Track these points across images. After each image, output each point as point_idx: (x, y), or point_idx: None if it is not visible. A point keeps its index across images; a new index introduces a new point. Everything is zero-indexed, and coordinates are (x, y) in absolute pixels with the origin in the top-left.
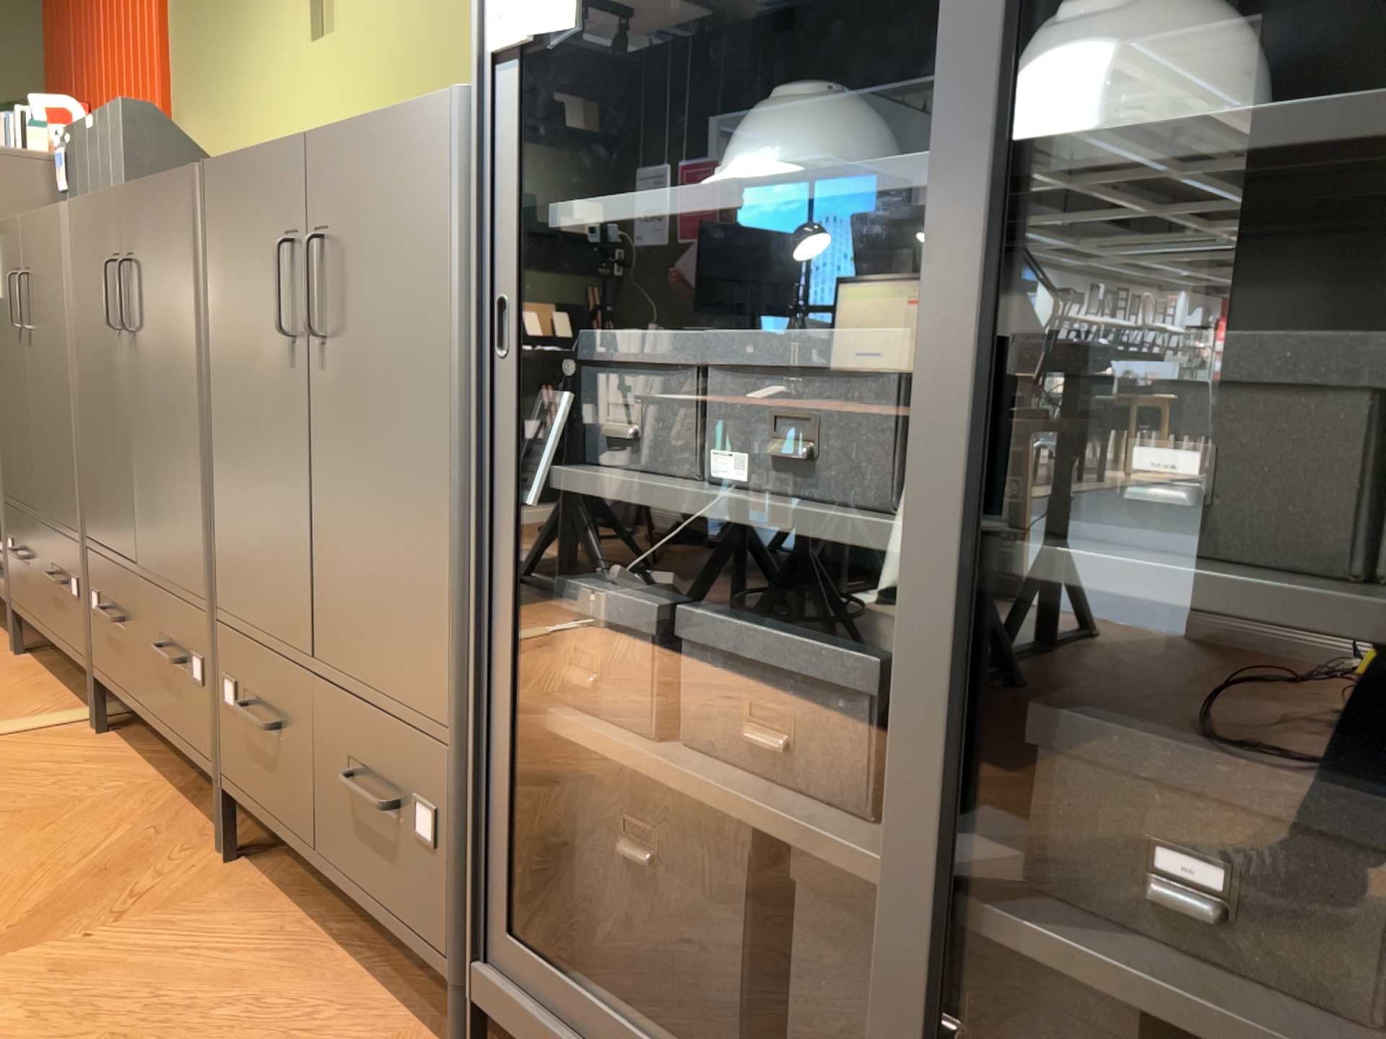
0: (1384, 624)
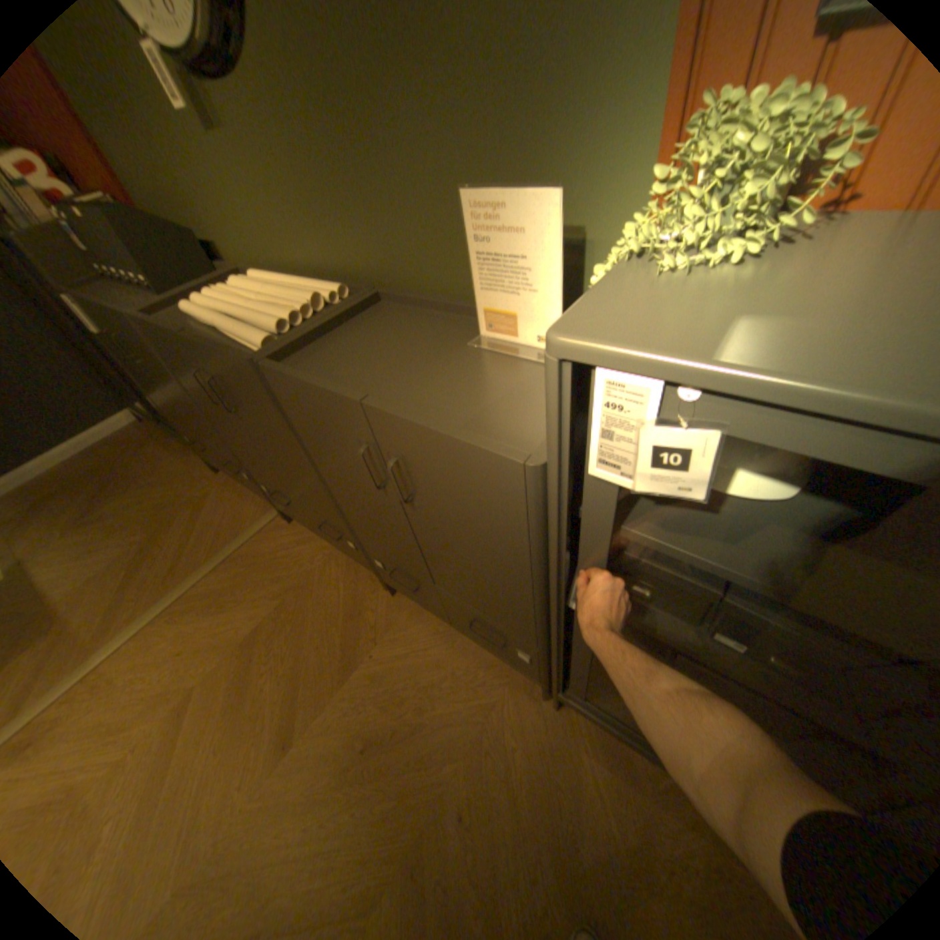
0: None
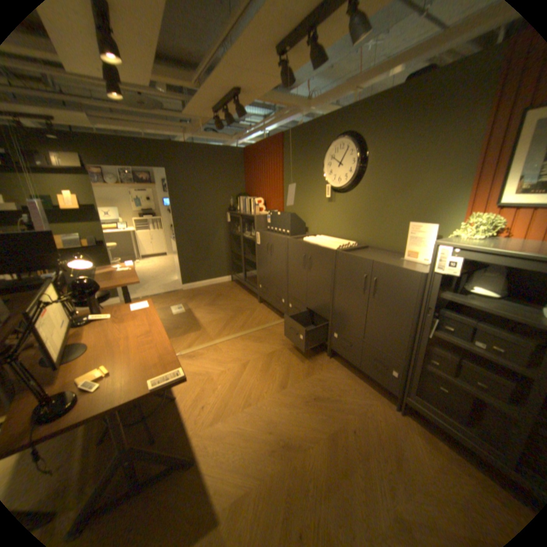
0: None
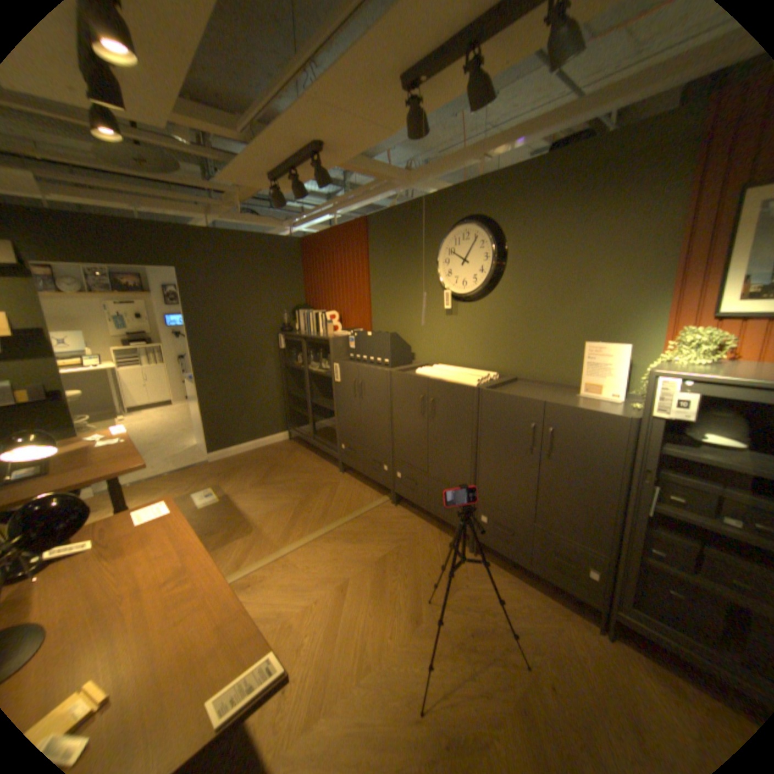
0: None
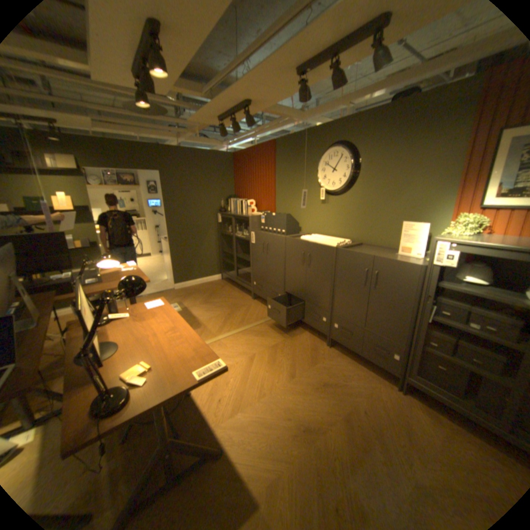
0: None
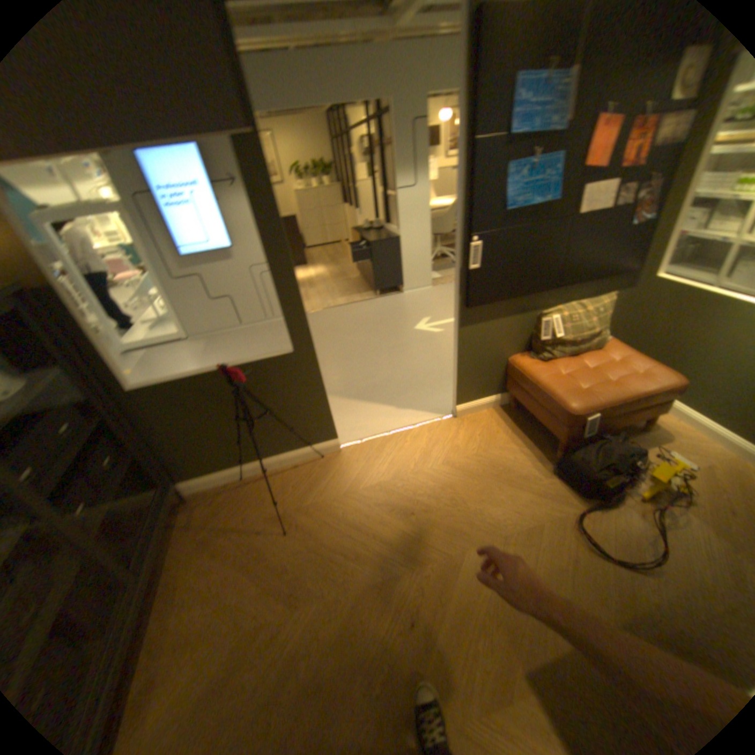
0: (71, 459)
